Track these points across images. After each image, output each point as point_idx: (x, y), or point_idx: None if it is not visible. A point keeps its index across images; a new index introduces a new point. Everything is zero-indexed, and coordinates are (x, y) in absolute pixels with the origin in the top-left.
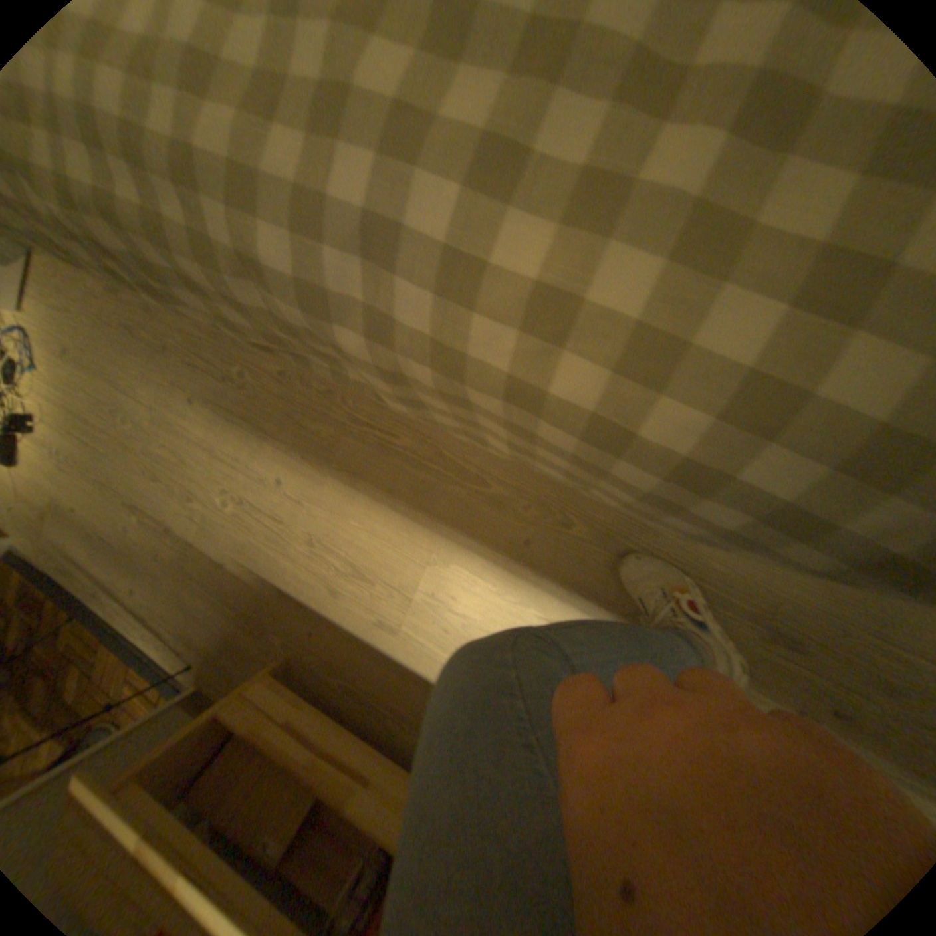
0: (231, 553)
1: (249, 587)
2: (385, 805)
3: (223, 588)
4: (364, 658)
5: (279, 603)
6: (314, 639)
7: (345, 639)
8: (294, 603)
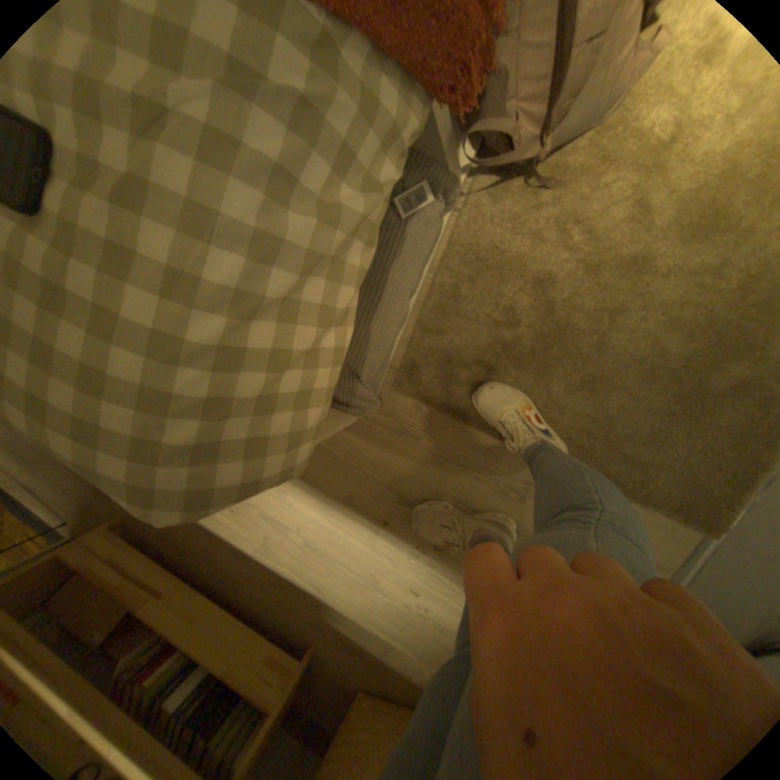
0: None
1: None
2: (167, 609)
3: None
4: None
5: None
6: None
7: None
8: None
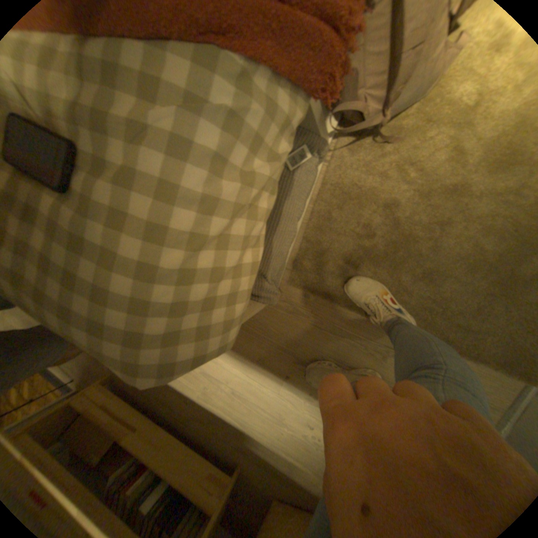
0: None
1: None
2: (141, 439)
3: None
4: None
5: None
6: None
7: None
8: None
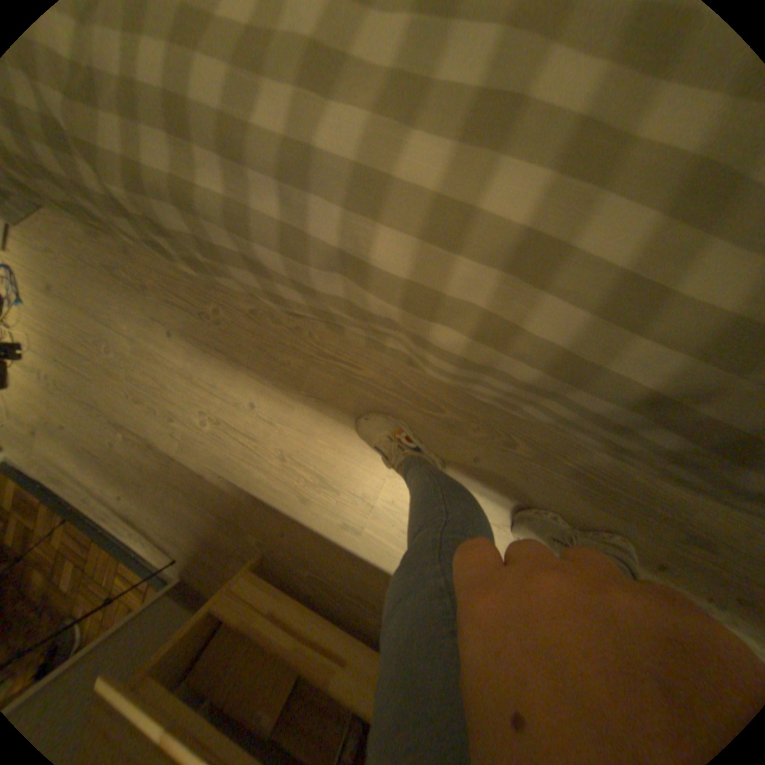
0: (210, 467)
1: (227, 495)
2: (362, 683)
3: (204, 496)
4: (331, 555)
5: (255, 509)
6: (286, 539)
7: (314, 539)
8: (268, 509)
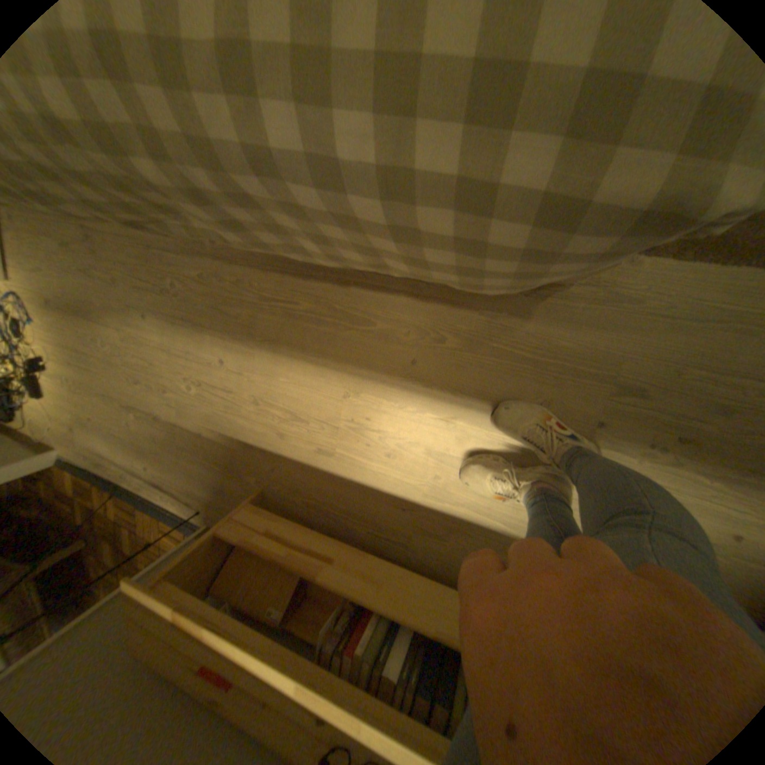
0: (205, 424)
1: (224, 445)
2: (347, 572)
3: (206, 451)
4: (316, 478)
5: (247, 452)
6: (278, 473)
7: (299, 468)
8: (257, 450)
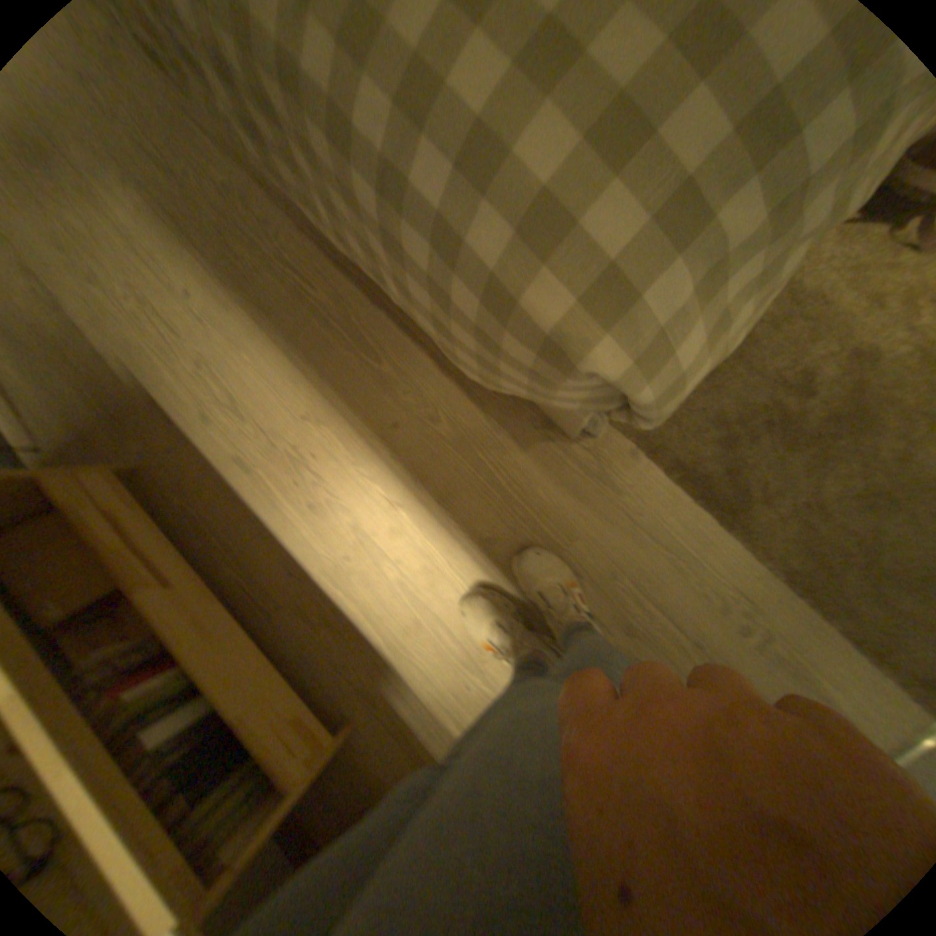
0: (113, 348)
1: (121, 387)
2: (173, 605)
3: (94, 380)
4: (211, 487)
5: (146, 412)
6: (169, 456)
7: (199, 464)
8: (160, 415)
